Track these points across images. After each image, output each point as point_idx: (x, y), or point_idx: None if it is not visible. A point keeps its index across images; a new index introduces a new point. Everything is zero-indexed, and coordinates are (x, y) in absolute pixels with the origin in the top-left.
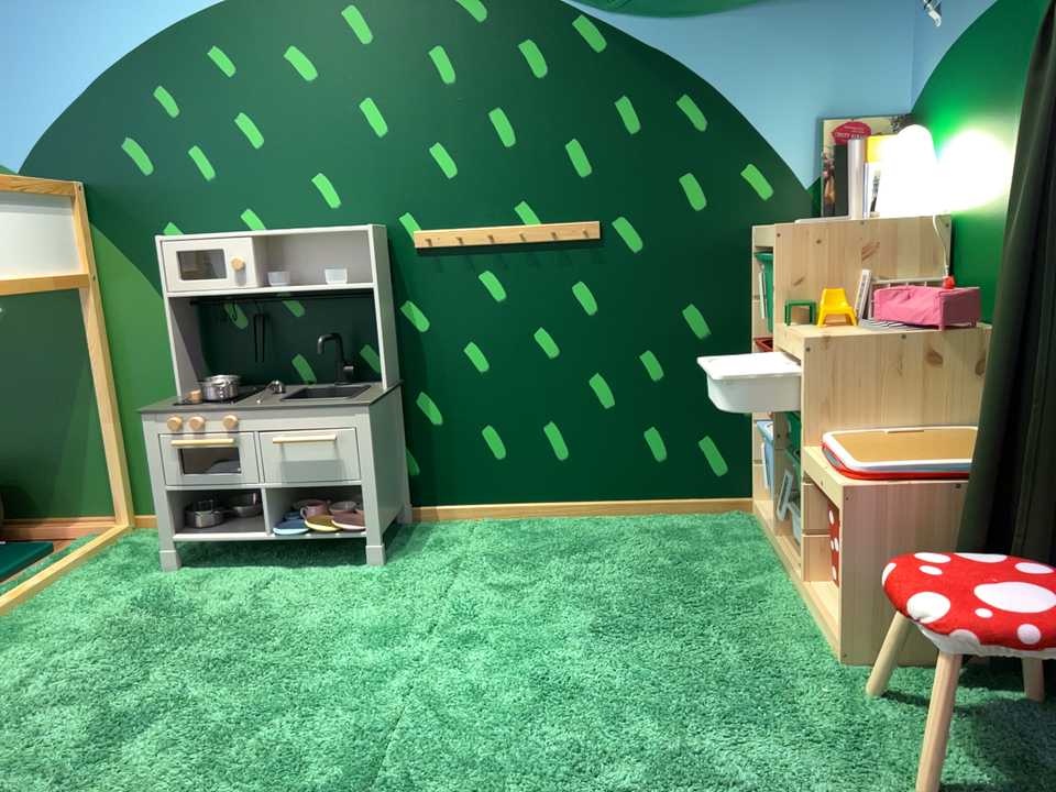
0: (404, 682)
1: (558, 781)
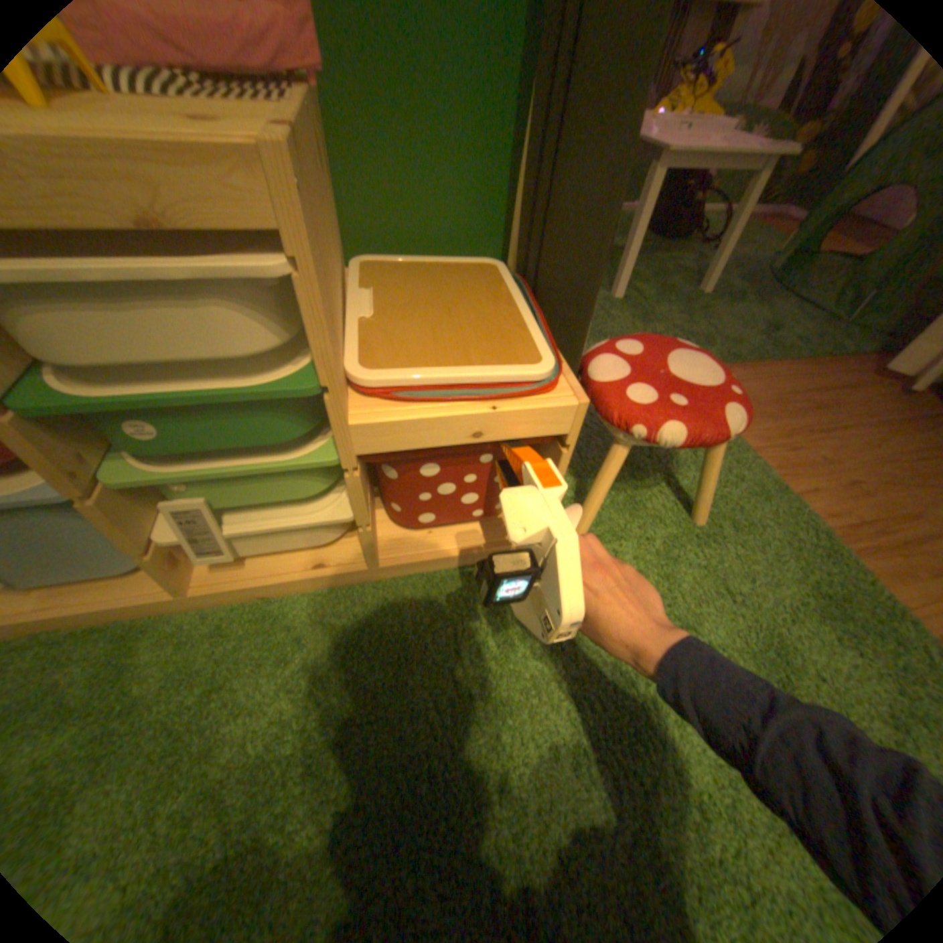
0: None
1: None
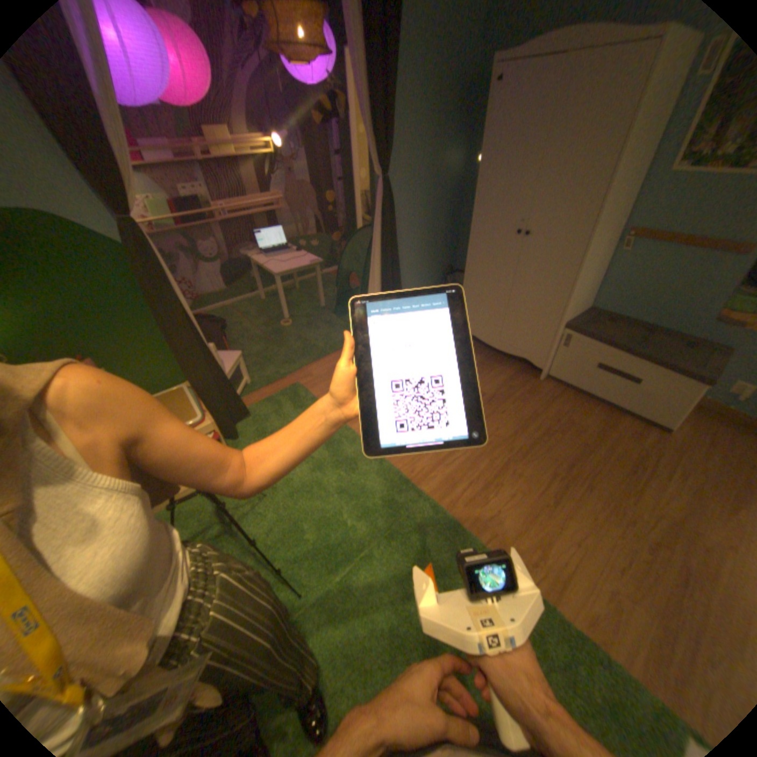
0: (330, 591)
1: (342, 495)
